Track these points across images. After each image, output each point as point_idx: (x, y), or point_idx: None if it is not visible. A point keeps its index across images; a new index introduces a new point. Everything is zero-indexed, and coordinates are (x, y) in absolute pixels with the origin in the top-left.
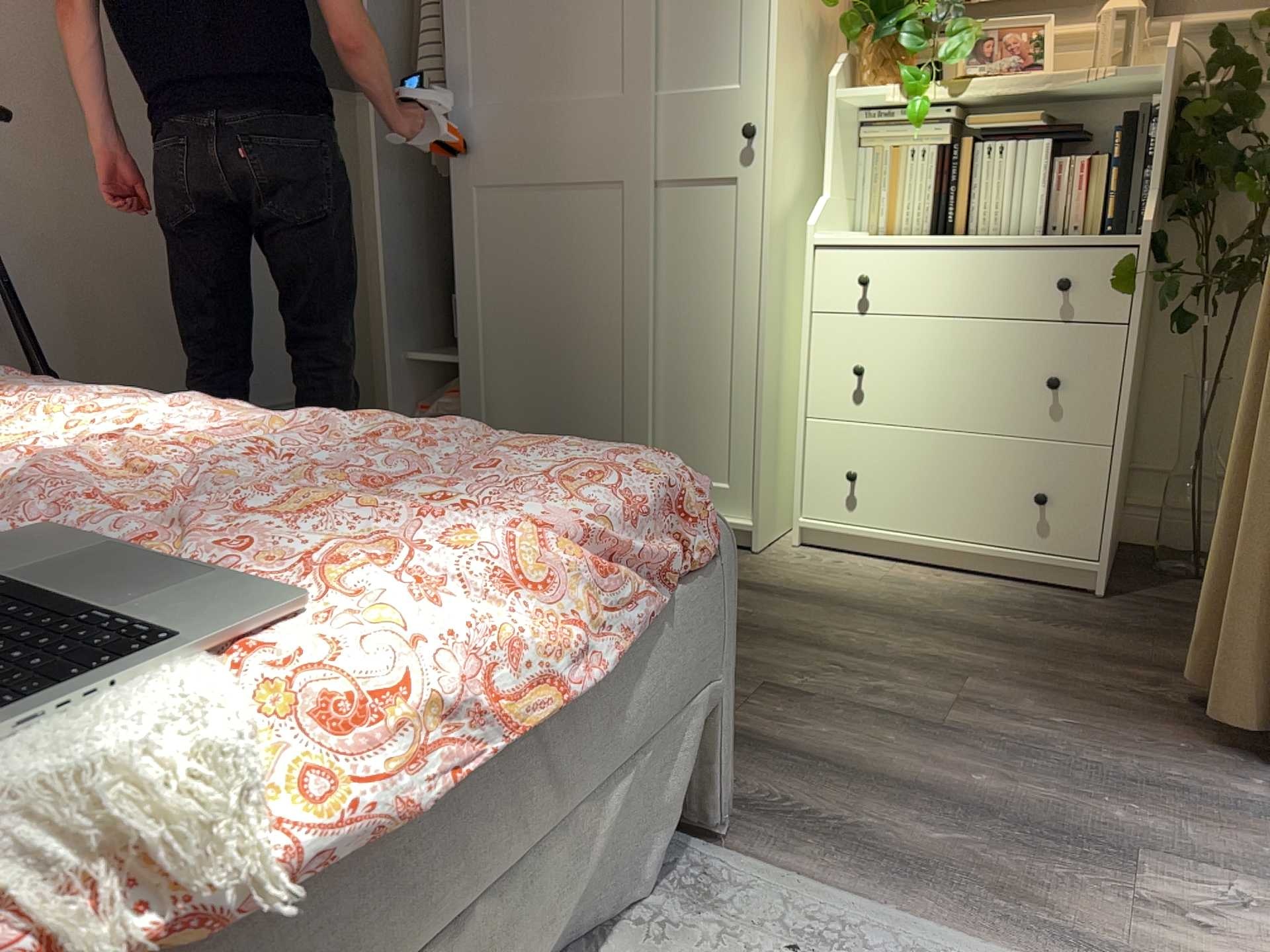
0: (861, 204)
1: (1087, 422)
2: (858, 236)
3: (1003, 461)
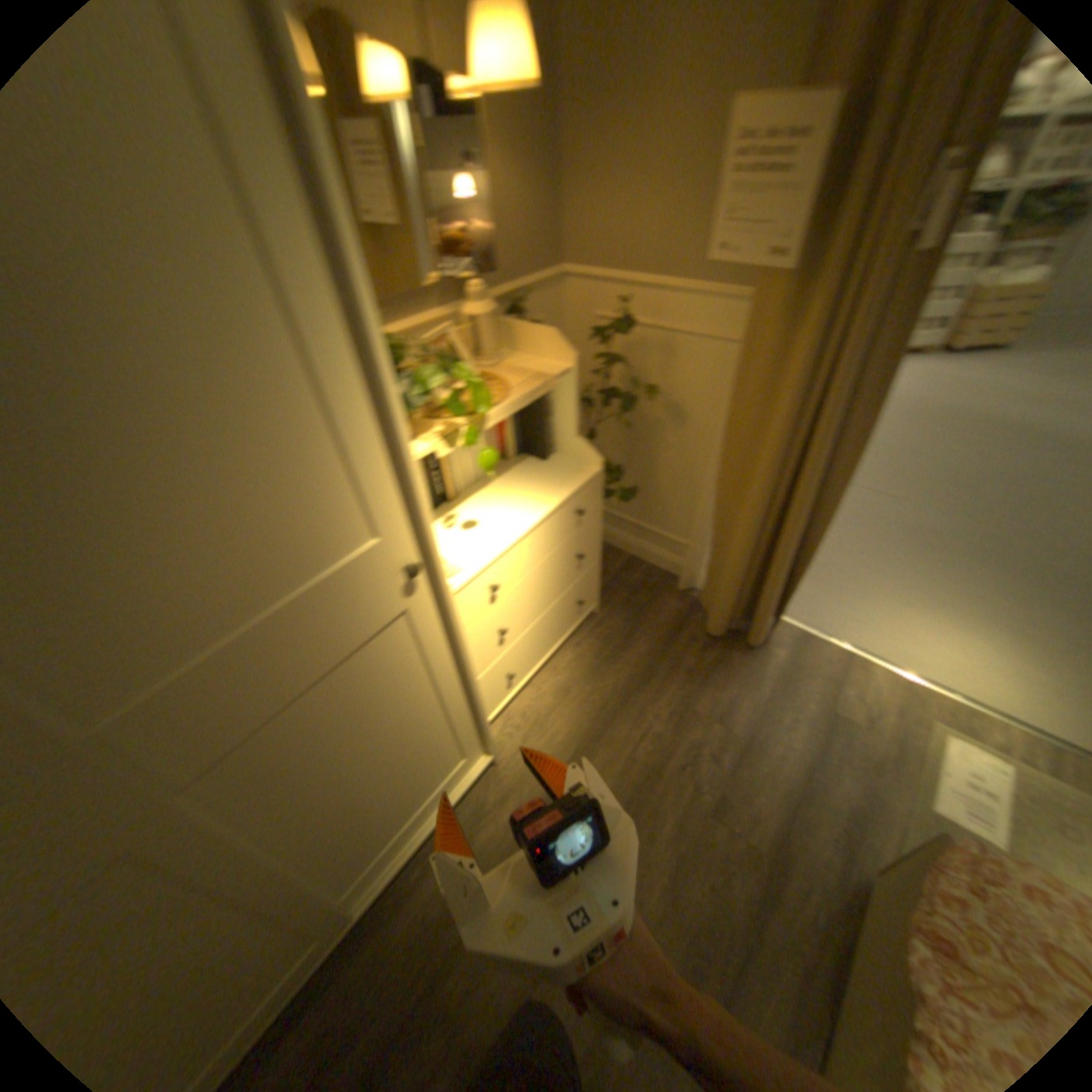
0: None
1: (591, 559)
2: (468, 560)
3: (567, 601)
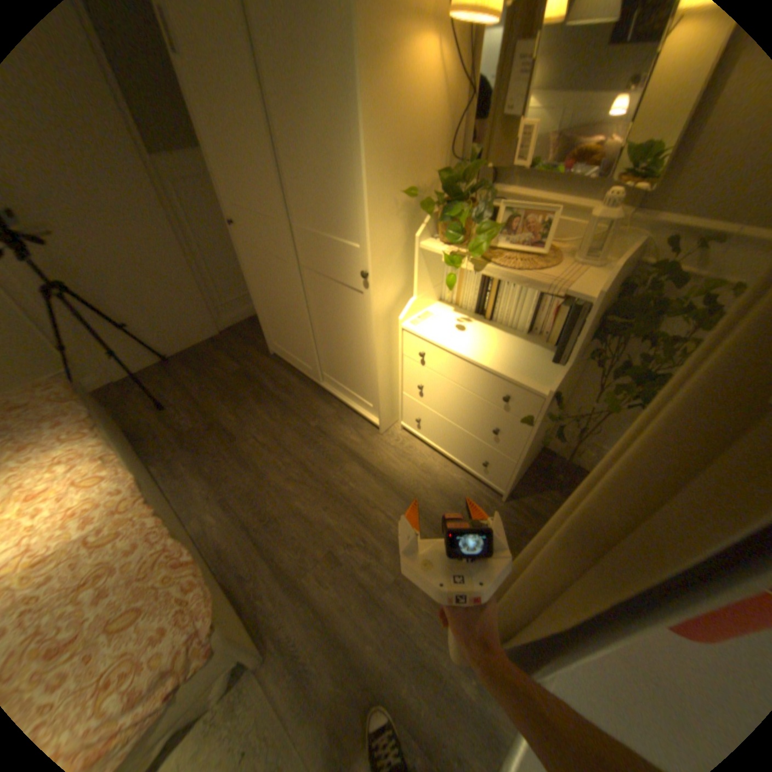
0: (445, 286)
1: (509, 449)
2: (425, 327)
3: (474, 444)
